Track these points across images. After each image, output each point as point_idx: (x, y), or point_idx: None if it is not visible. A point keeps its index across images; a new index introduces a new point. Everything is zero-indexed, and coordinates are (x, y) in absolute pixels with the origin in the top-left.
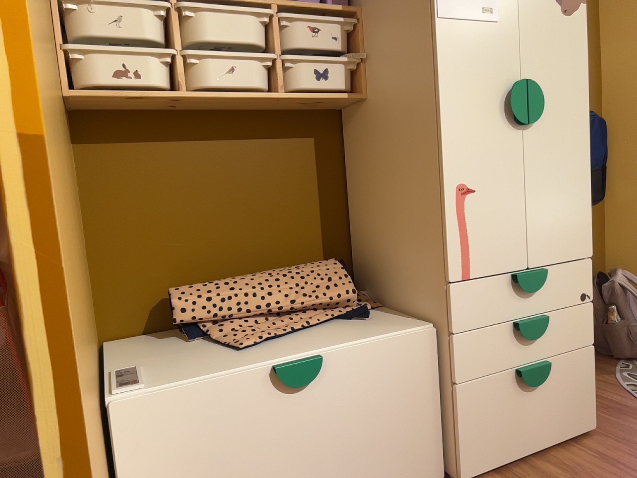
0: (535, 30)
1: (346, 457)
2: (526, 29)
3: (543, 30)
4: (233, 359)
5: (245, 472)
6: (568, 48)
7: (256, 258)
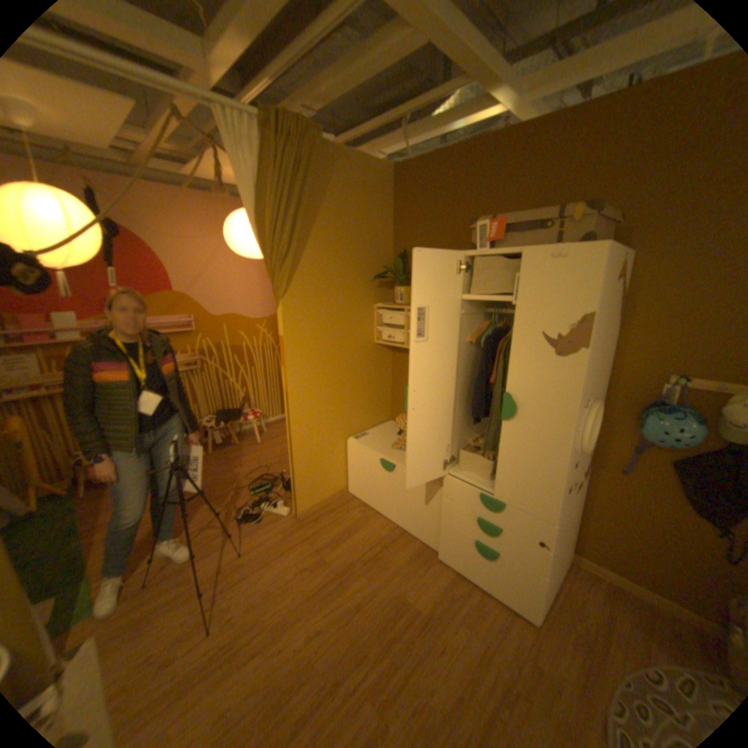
0: (524, 363)
1: (401, 506)
2: (515, 362)
3: (532, 364)
4: (384, 448)
5: (372, 483)
6: (557, 380)
7: None
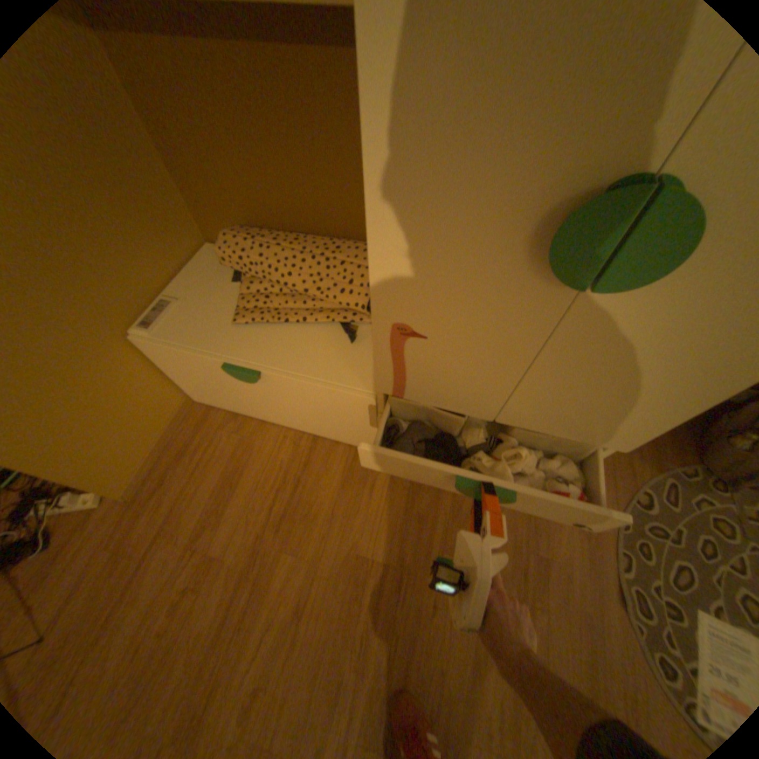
0: None
1: (297, 415)
2: None
3: None
4: (220, 331)
5: (229, 392)
6: None
7: (314, 215)
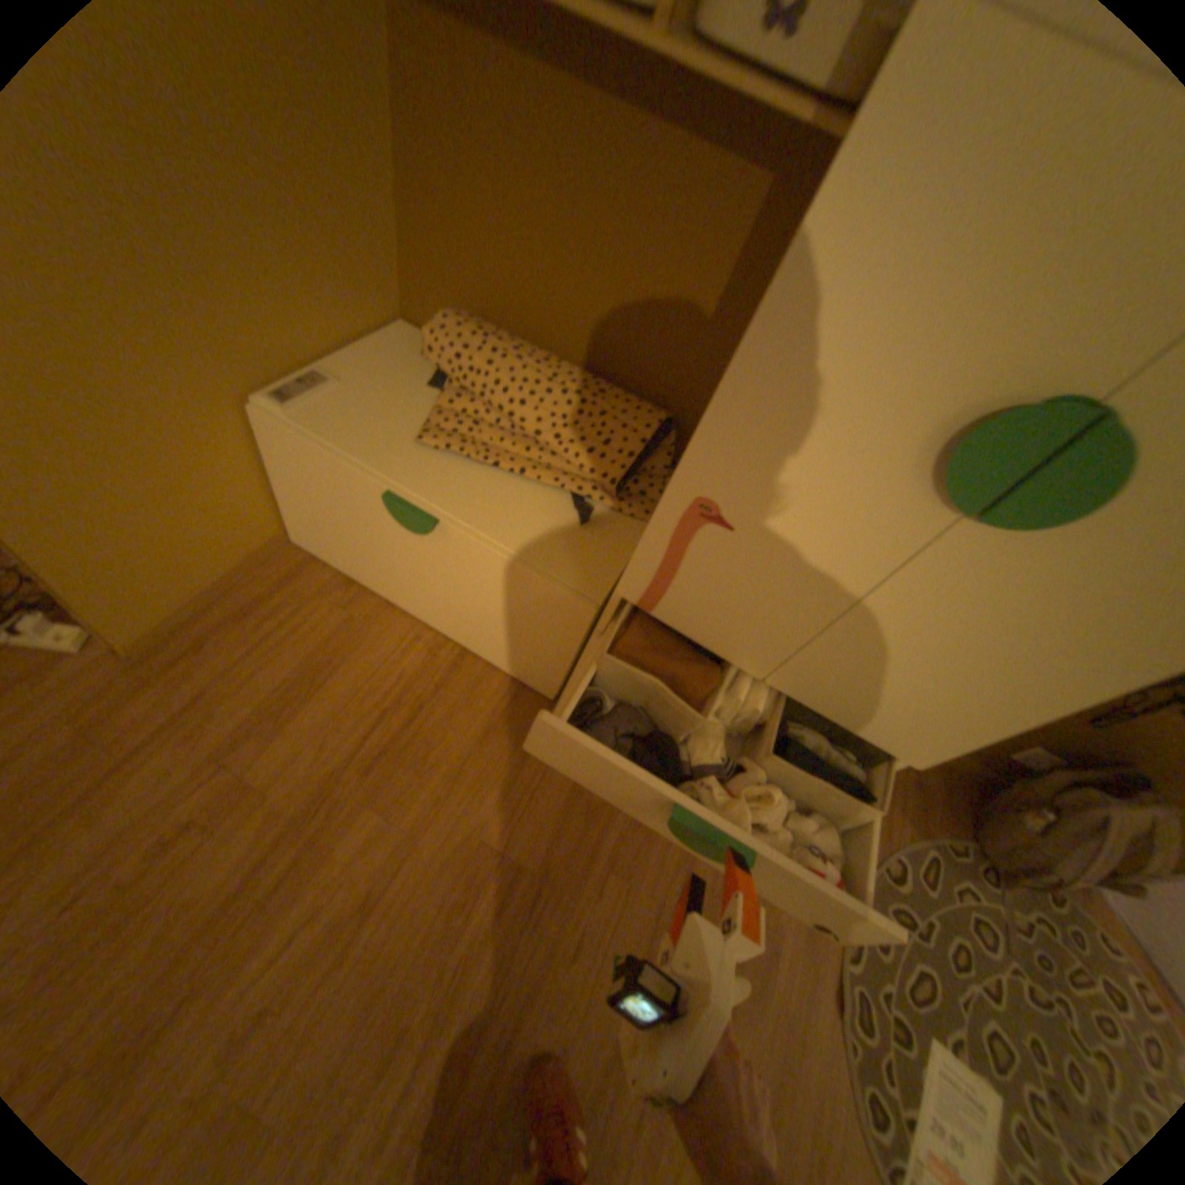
0: None
1: (456, 607)
2: None
3: None
4: (394, 446)
5: (364, 541)
6: None
7: (581, 338)
